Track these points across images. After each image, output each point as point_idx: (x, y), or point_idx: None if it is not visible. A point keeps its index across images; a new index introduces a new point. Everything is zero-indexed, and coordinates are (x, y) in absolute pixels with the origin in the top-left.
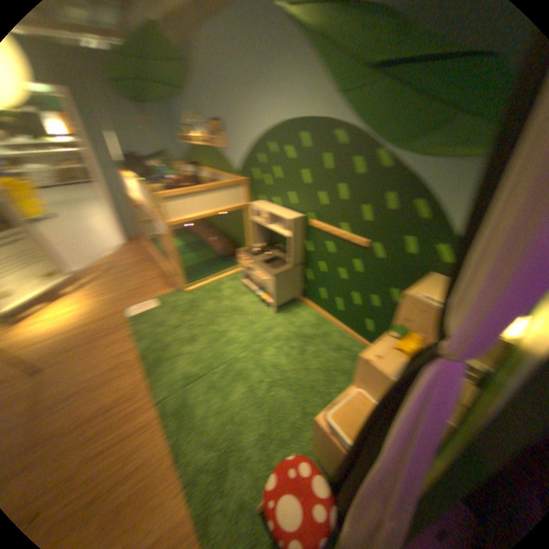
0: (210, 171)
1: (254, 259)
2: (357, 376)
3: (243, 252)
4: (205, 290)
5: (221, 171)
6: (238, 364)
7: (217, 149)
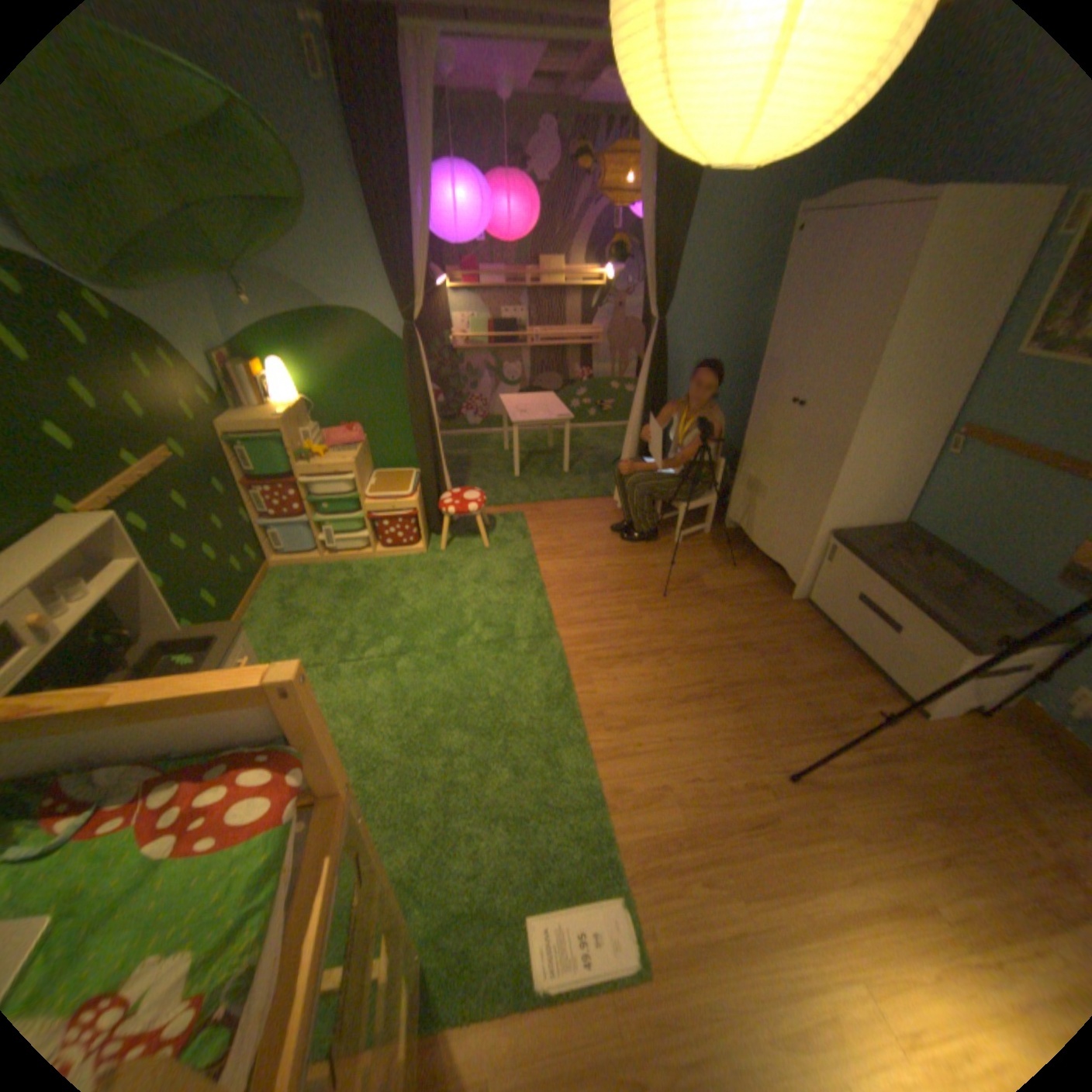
0: None
1: None
2: (359, 484)
3: None
4: None
5: None
6: (422, 643)
7: None
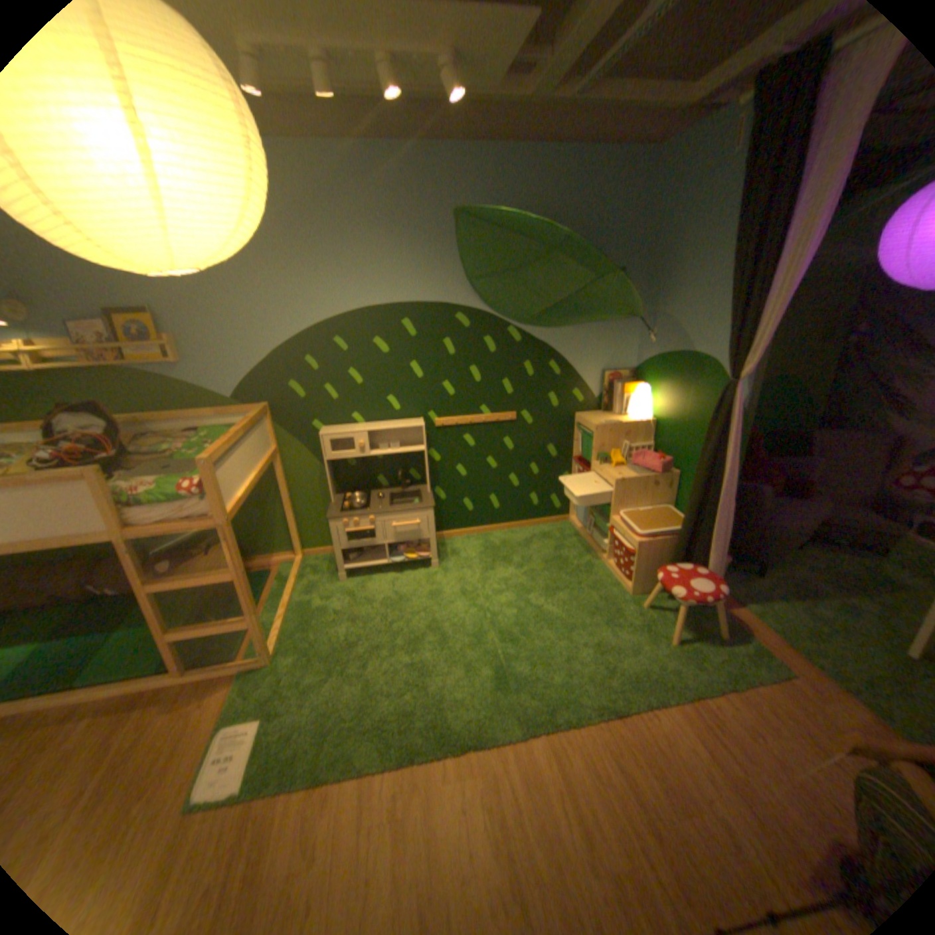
0: (118, 418)
1: (376, 510)
2: (616, 501)
3: (342, 513)
4: (294, 628)
5: (163, 409)
6: (501, 622)
7: (143, 368)
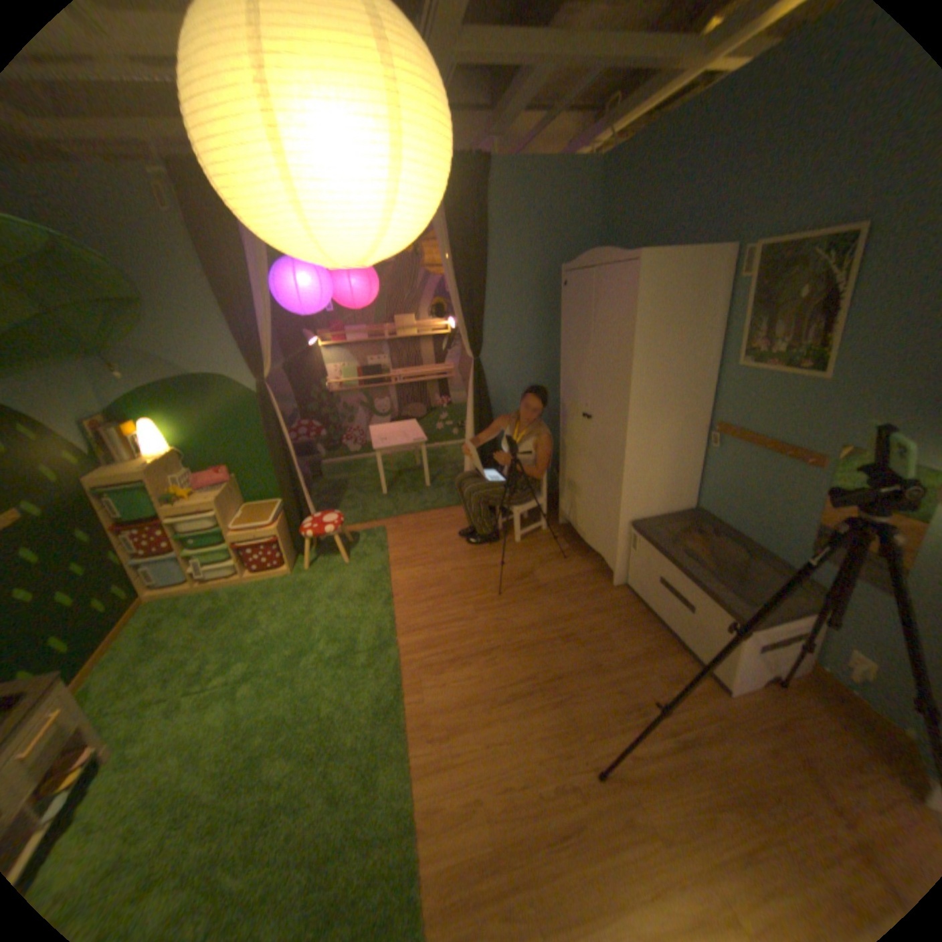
0: None
1: None
2: (221, 520)
3: None
4: None
5: None
6: (267, 667)
7: None
